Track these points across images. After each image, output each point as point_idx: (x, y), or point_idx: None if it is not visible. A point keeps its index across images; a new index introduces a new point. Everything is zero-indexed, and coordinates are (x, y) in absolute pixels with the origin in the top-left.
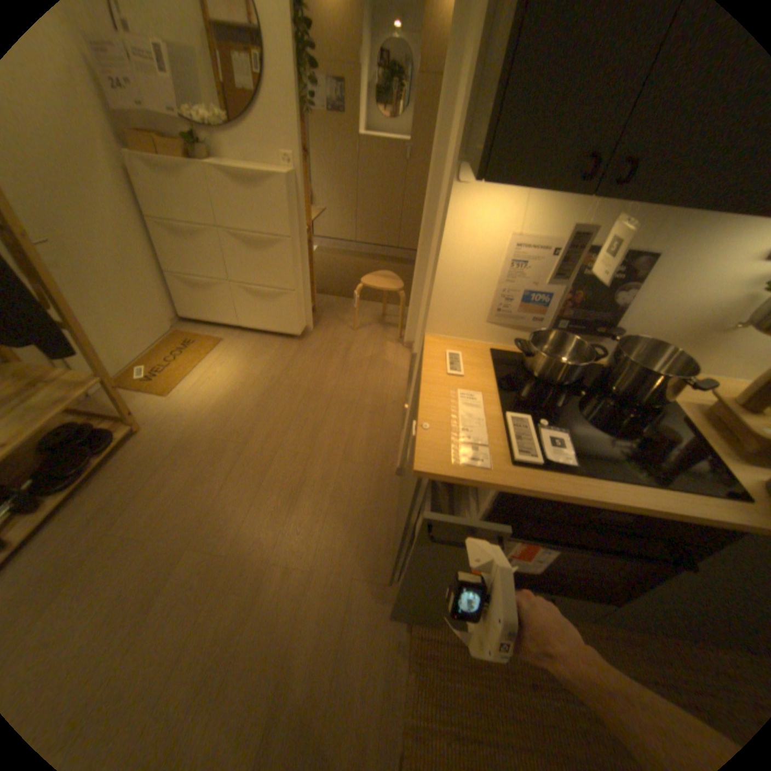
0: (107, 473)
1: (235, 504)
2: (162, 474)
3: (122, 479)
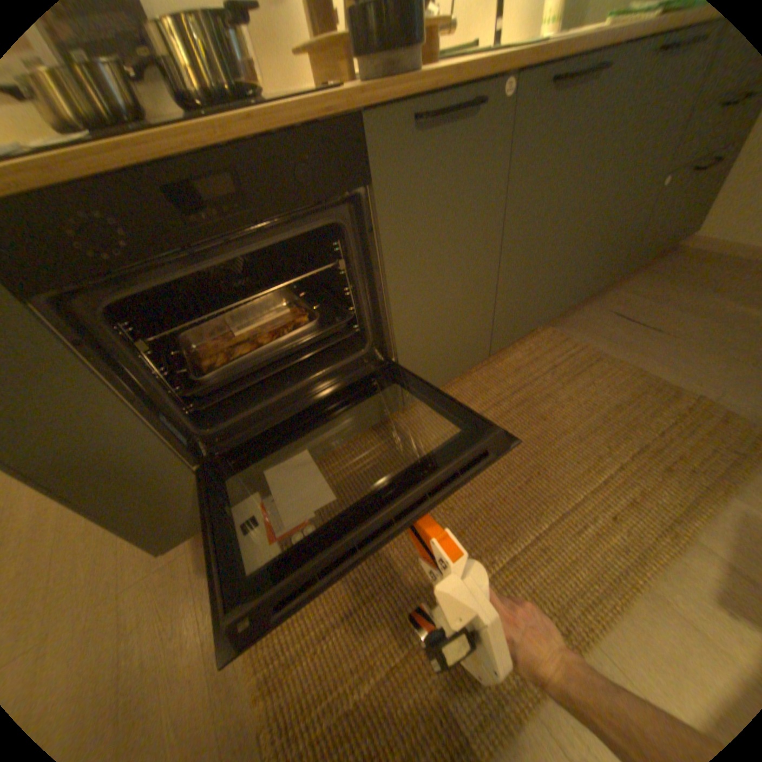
0: None
1: None
2: None
3: None
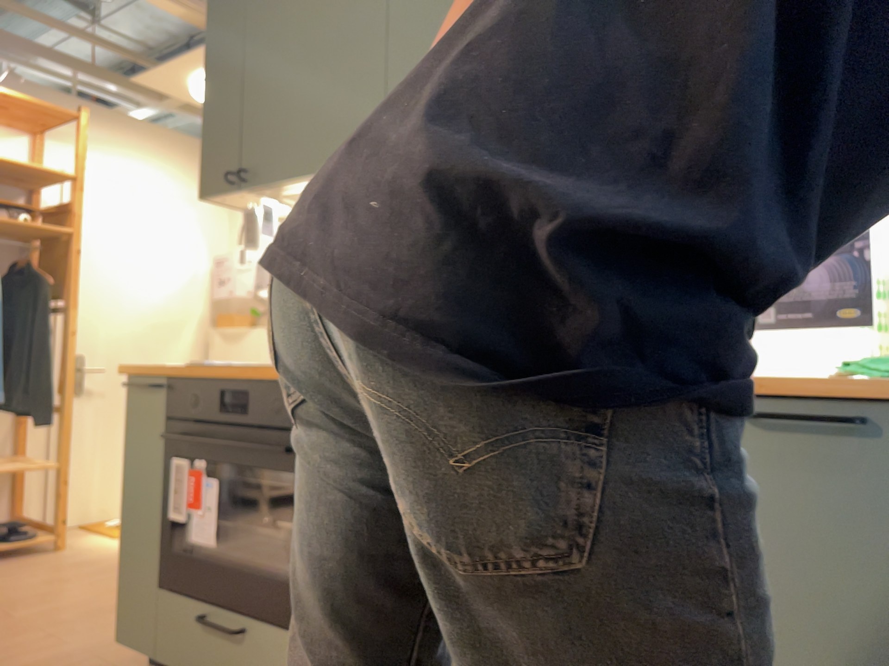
0: (1, 564)
1: (68, 598)
2: (39, 572)
3: (6, 569)
